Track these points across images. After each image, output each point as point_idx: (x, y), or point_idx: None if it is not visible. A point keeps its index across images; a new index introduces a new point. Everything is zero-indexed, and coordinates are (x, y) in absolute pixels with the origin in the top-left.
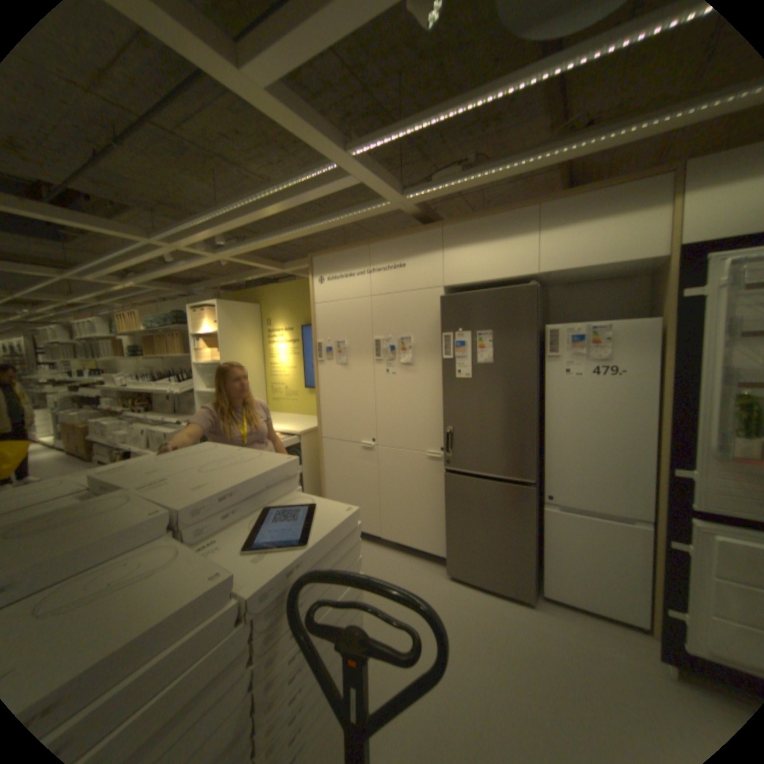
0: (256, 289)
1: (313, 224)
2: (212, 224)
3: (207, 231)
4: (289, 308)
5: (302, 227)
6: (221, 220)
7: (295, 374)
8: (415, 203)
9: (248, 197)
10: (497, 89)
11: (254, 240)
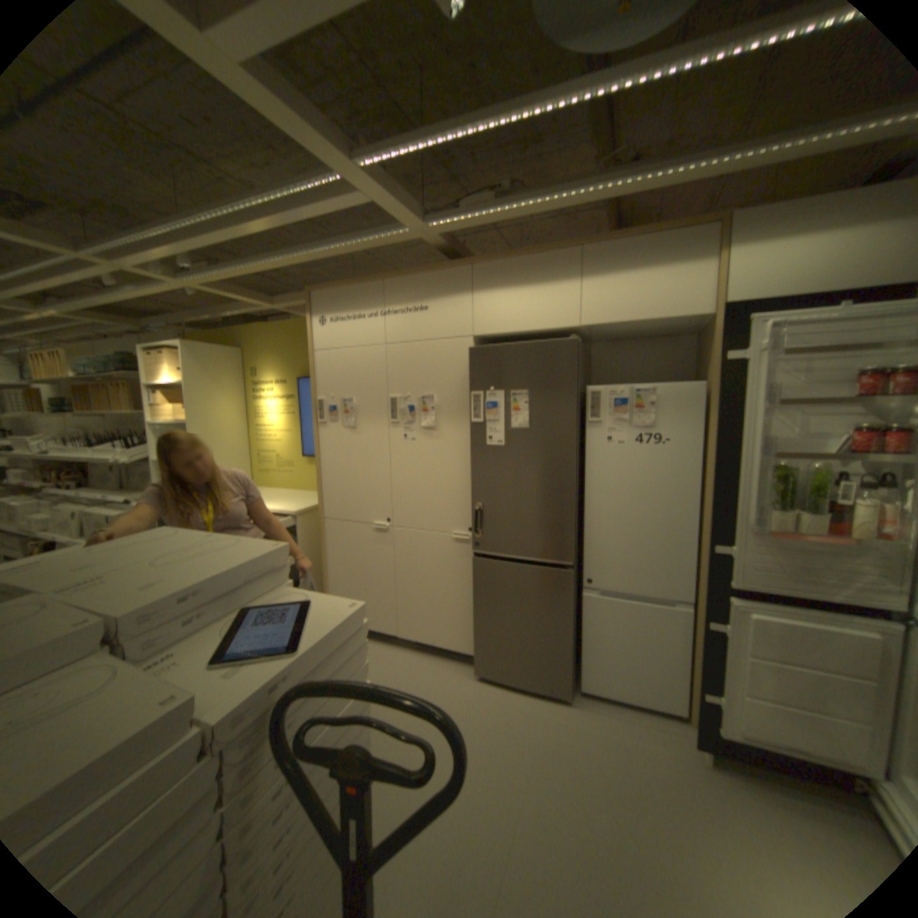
0: (236, 328)
1: (312, 248)
2: (171, 239)
3: (165, 247)
4: (281, 355)
5: (297, 251)
6: (185, 235)
7: (289, 440)
8: (439, 232)
9: (222, 206)
10: (534, 105)
11: (232, 264)
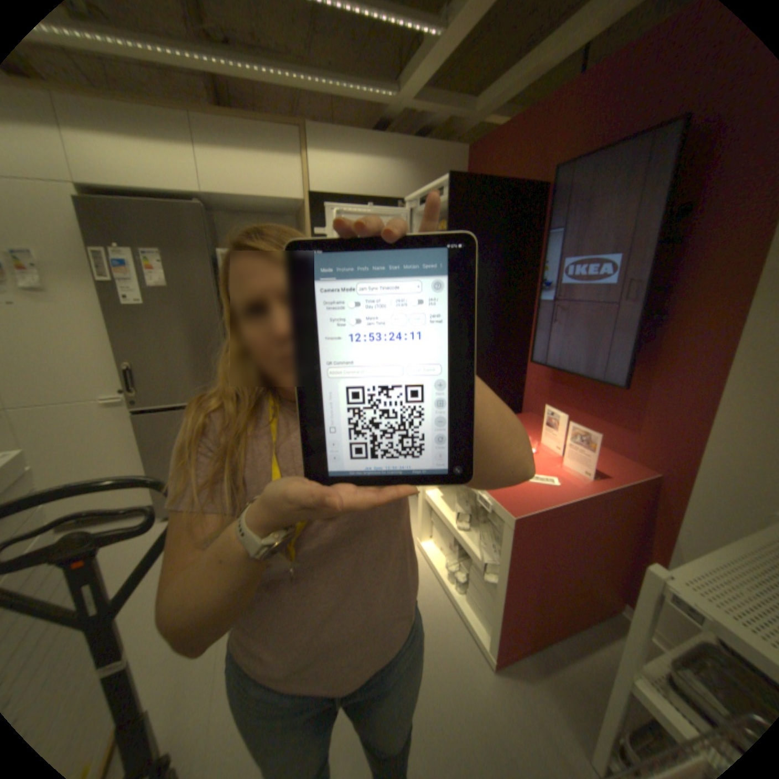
0: None
1: None
2: None
3: None
4: None
5: None
6: None
7: None
8: None
9: None
10: None
11: None
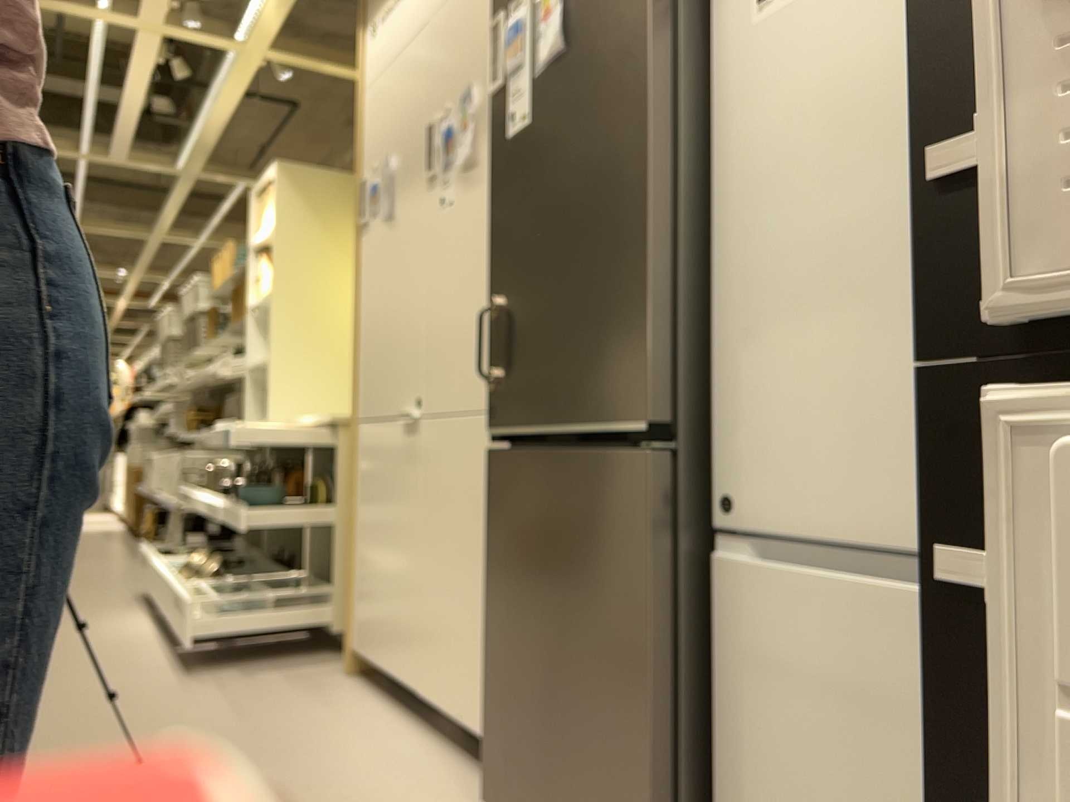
0: None
1: None
2: None
3: None
4: None
5: None
6: None
7: None
8: None
9: None
10: None
11: None
